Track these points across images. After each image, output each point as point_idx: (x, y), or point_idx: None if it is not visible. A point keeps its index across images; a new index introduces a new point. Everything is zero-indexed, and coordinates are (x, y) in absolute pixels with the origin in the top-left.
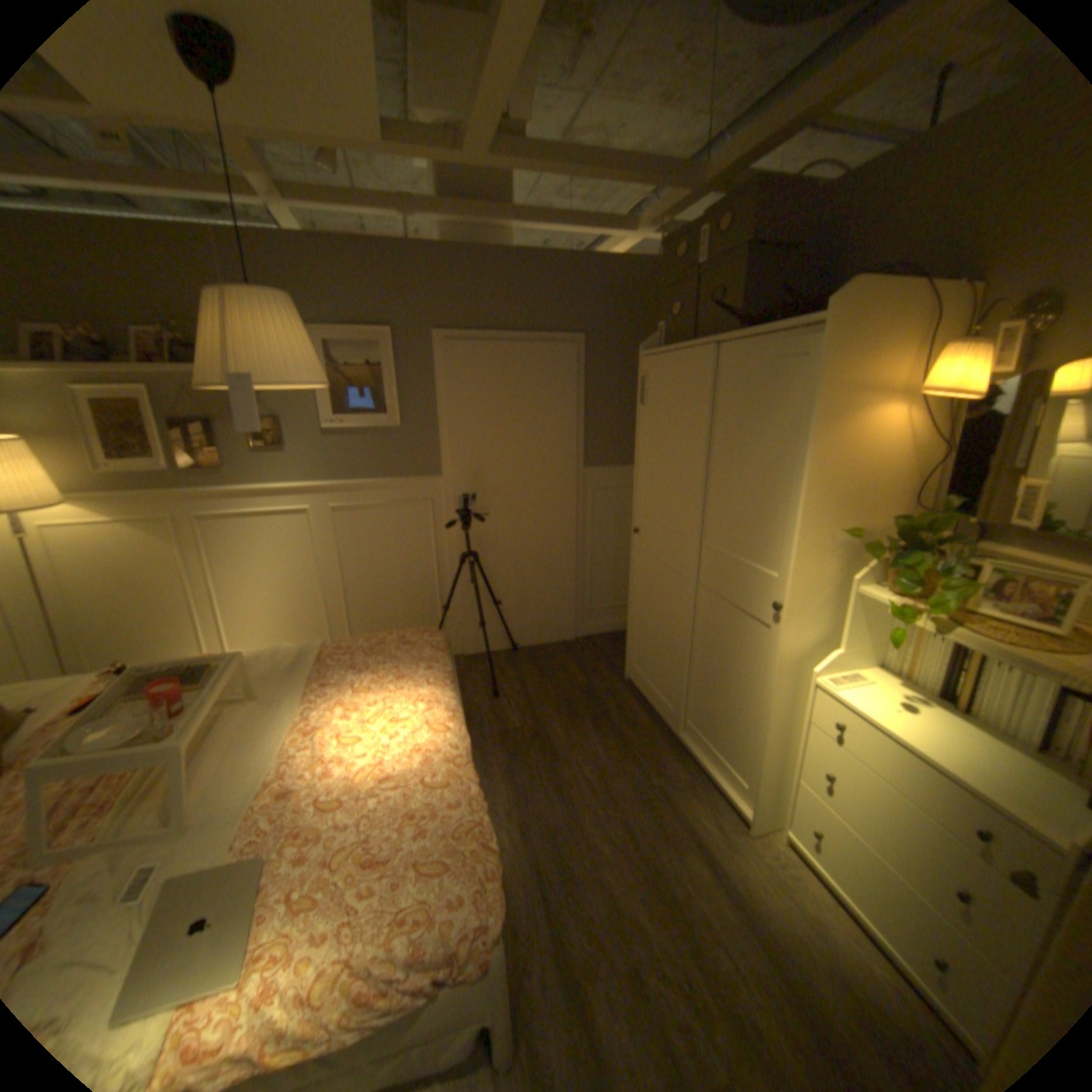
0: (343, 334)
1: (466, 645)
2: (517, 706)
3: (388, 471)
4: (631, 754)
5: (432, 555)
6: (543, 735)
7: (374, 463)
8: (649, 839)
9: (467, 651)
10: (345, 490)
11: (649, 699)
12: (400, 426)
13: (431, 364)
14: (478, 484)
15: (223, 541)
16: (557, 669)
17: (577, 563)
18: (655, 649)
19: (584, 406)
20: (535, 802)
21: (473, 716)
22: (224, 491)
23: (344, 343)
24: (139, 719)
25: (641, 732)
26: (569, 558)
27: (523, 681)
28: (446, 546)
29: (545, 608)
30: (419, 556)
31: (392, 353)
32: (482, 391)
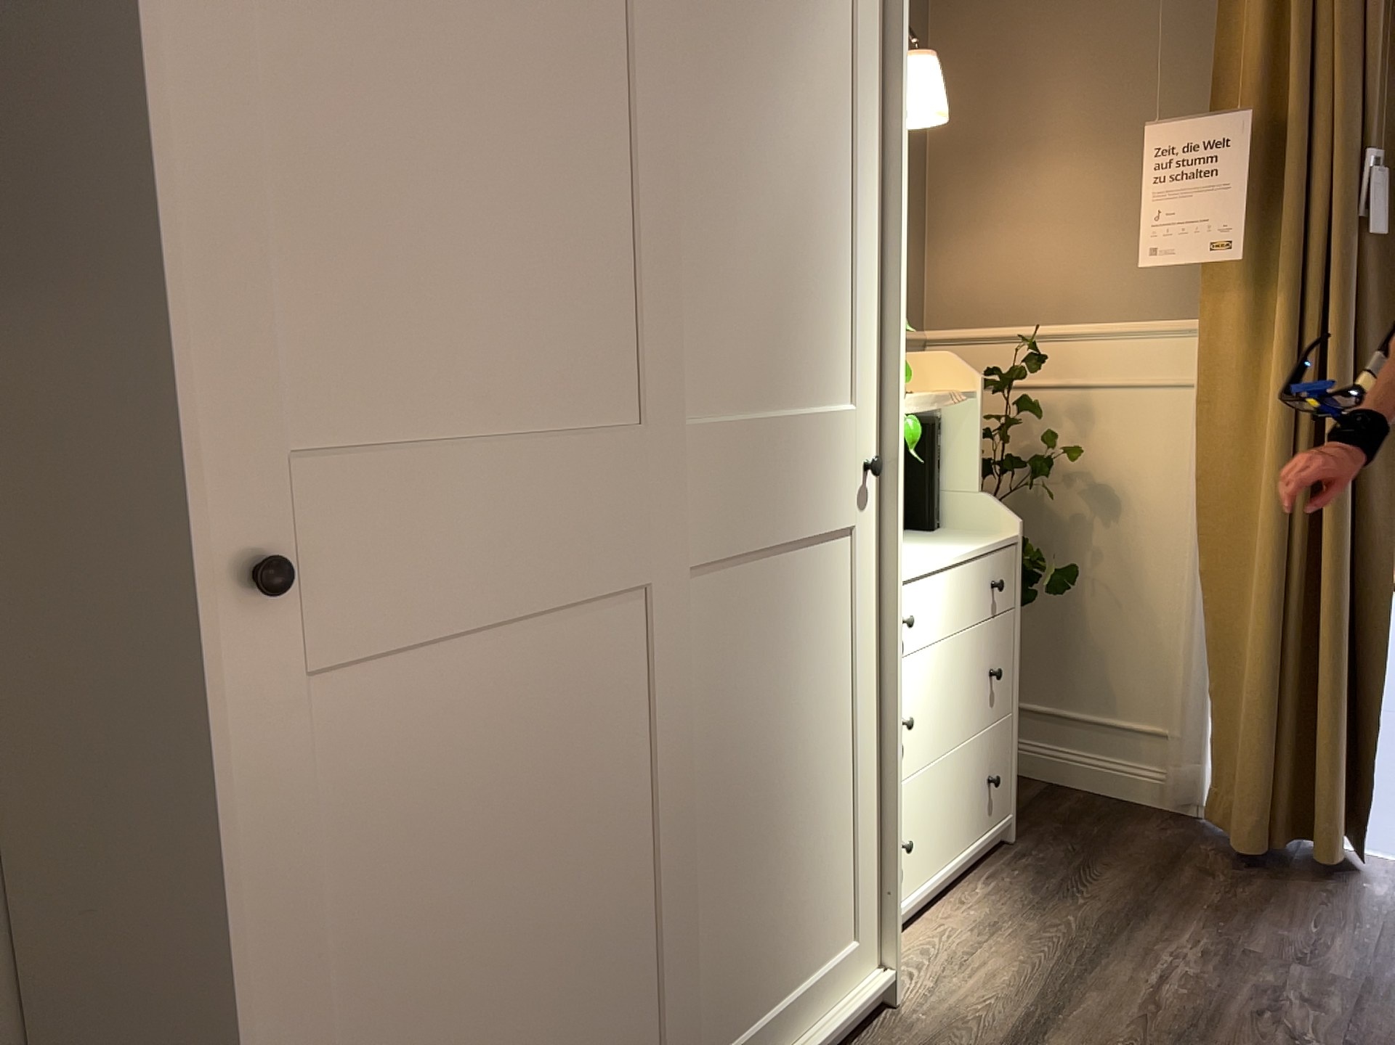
0: None
1: None
2: None
3: None
4: None
5: None
6: None
7: None
8: None
9: None
10: None
11: None
12: None
13: None
14: None
15: None
16: None
17: None
18: None
19: None
20: None
21: None
22: None
23: None
24: None
25: None
26: None
27: None
28: None
29: None
30: None
31: None
32: None
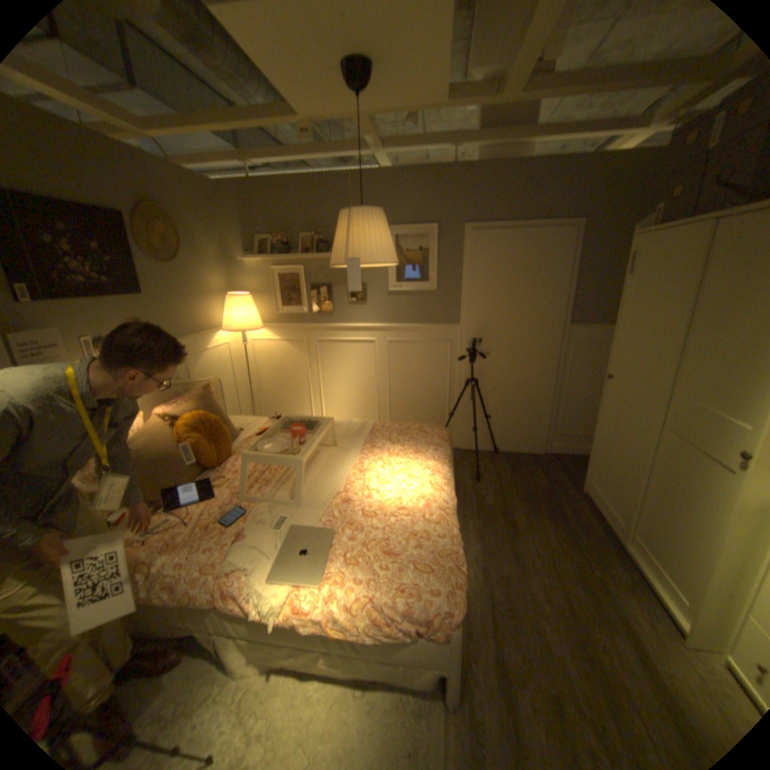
0: (407, 231)
1: (462, 443)
2: (493, 491)
3: (425, 320)
4: (581, 549)
5: (446, 378)
6: (510, 516)
7: (417, 314)
8: (586, 614)
9: (462, 447)
10: (398, 331)
11: (603, 512)
12: (436, 290)
13: (462, 247)
14: (484, 332)
15: (329, 356)
16: (527, 473)
17: (555, 397)
18: (615, 473)
19: (577, 276)
20: (497, 558)
21: (461, 490)
22: (333, 327)
23: (408, 236)
24: (286, 443)
25: (592, 535)
26: (548, 393)
27: (500, 475)
28: (456, 373)
29: (524, 427)
30: (437, 378)
31: (436, 242)
32: (496, 265)
